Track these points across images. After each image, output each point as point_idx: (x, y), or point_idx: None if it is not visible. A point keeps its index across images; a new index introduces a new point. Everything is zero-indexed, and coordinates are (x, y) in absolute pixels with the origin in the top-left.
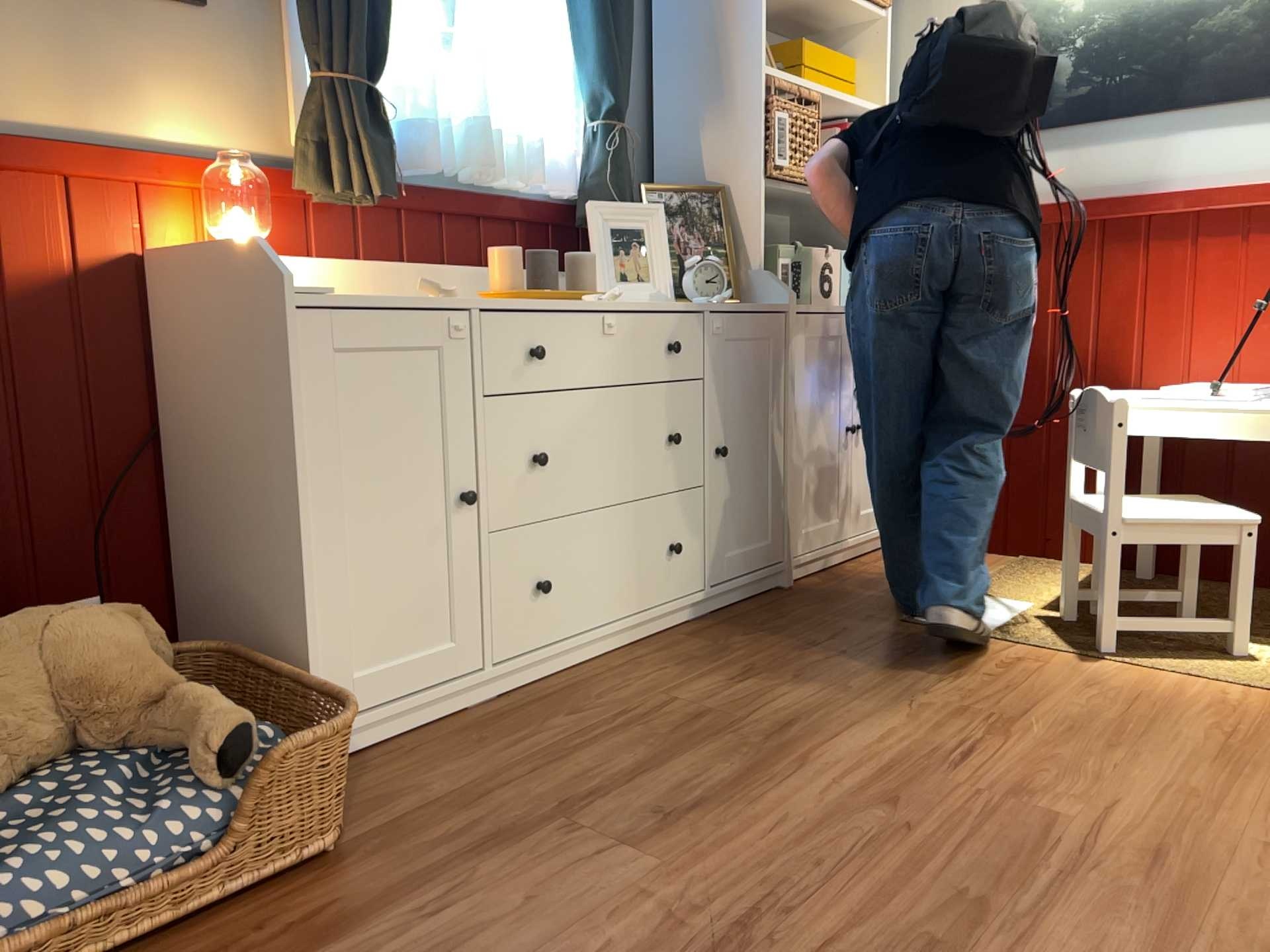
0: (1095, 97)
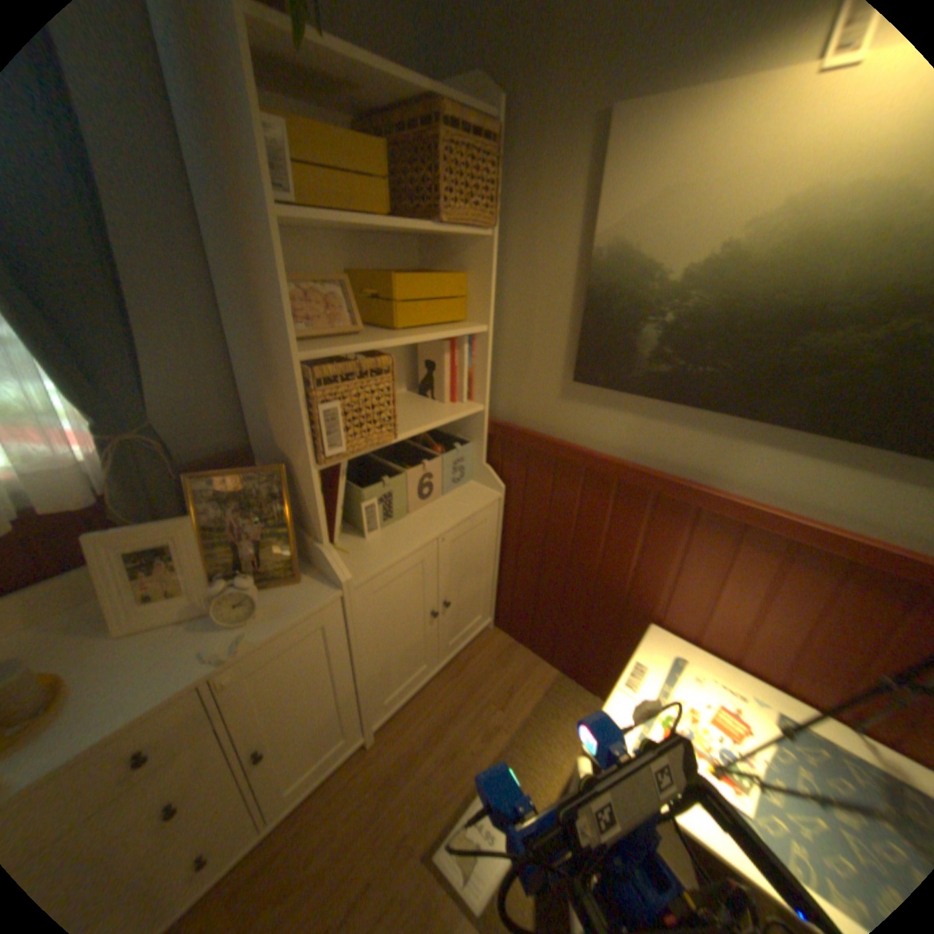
0: (679, 378)
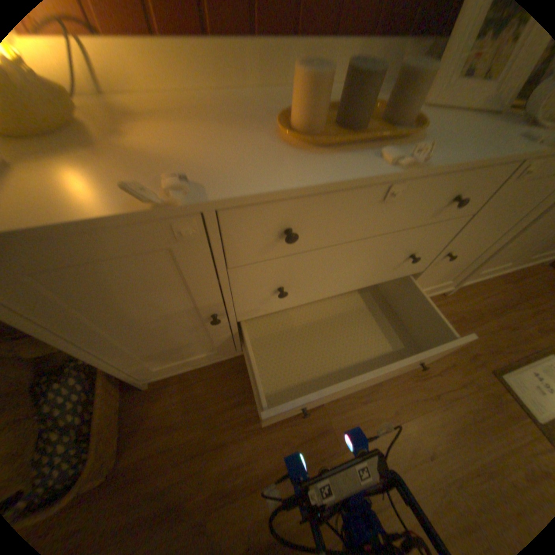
0: None
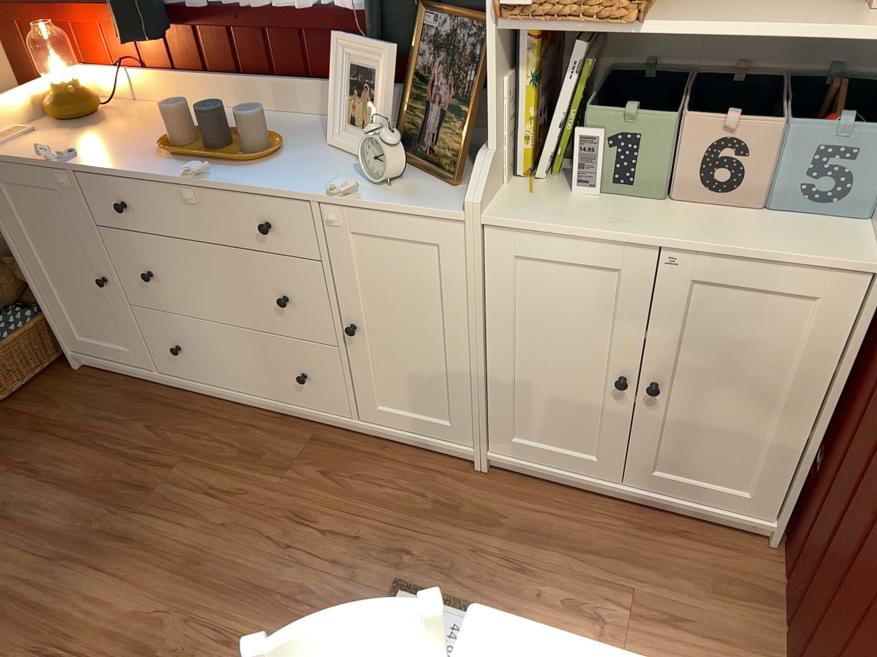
0: None
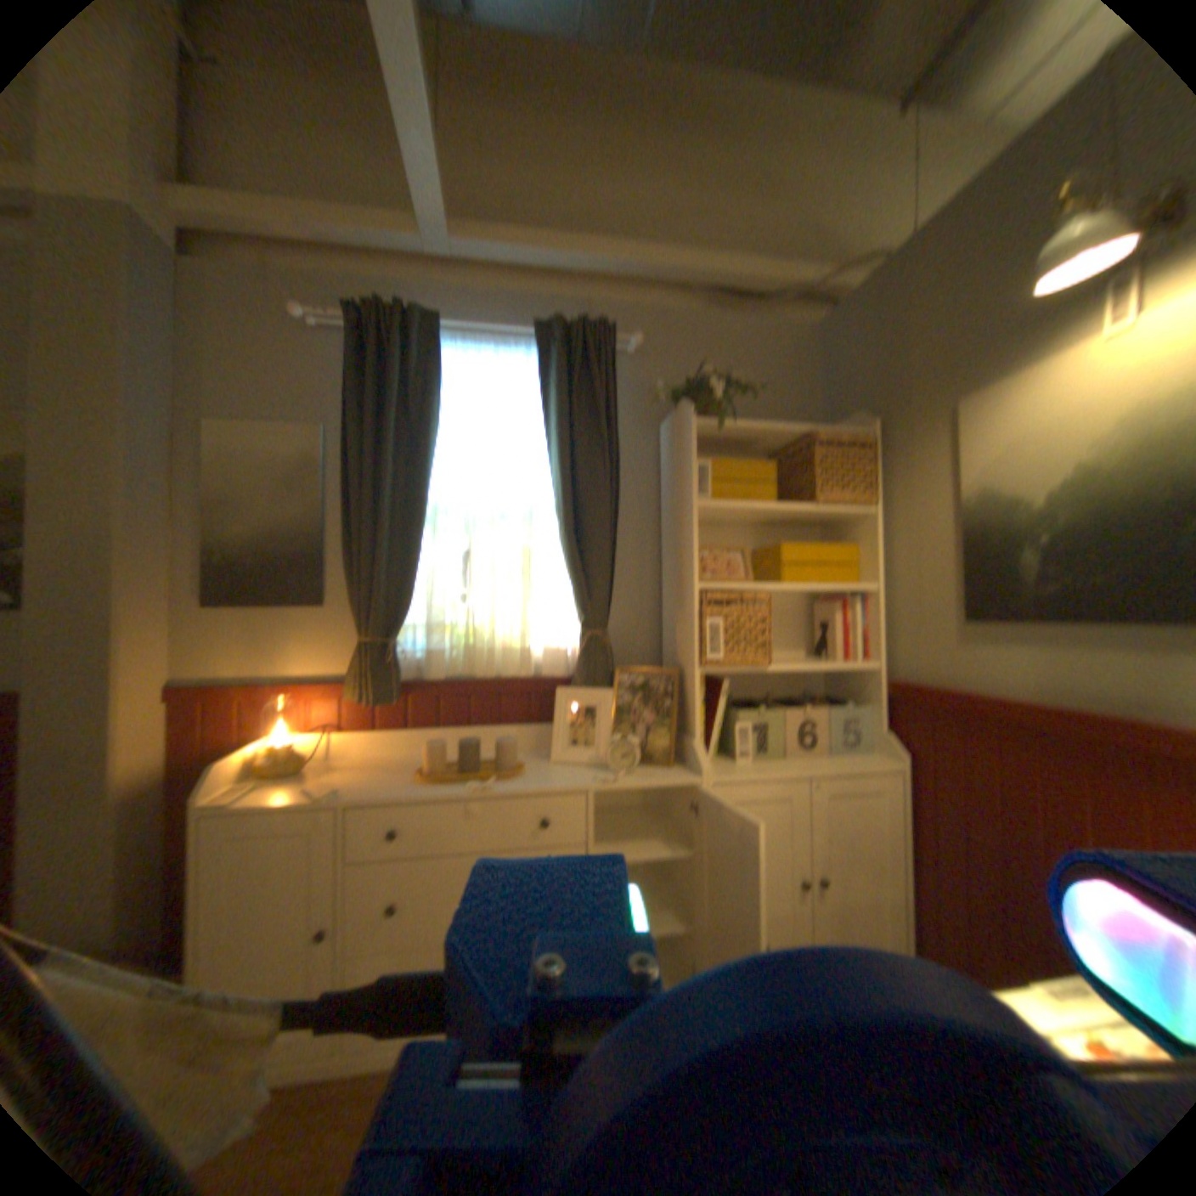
0: (1071, 595)
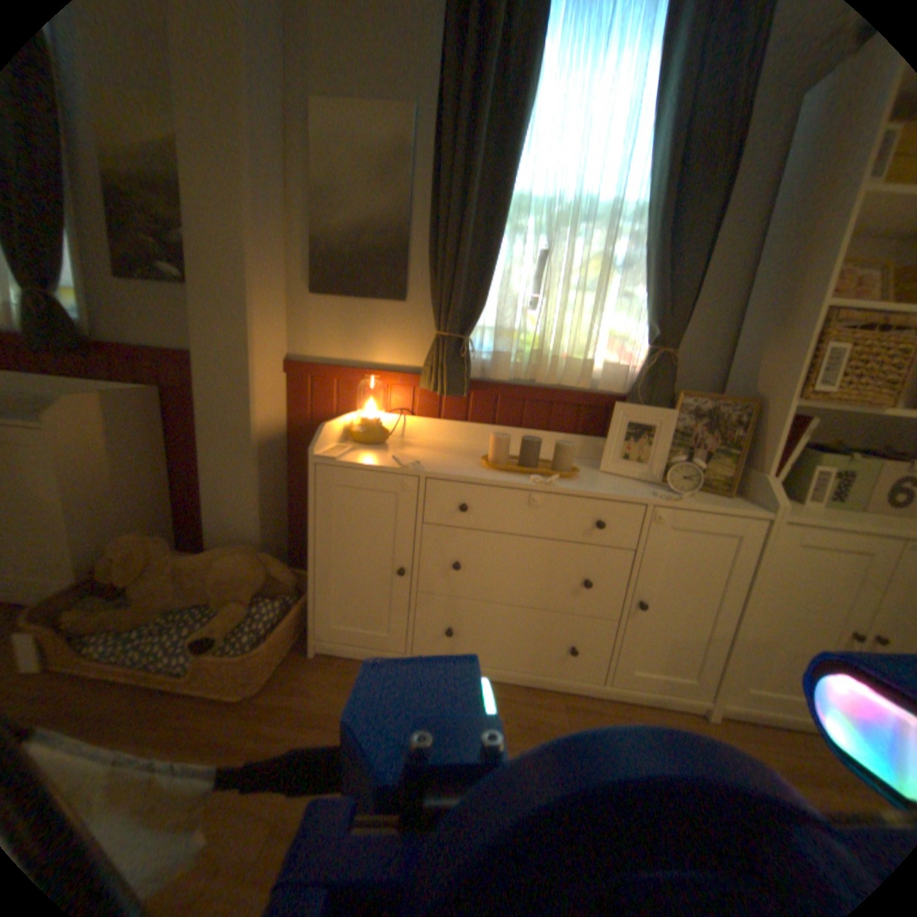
0: None
